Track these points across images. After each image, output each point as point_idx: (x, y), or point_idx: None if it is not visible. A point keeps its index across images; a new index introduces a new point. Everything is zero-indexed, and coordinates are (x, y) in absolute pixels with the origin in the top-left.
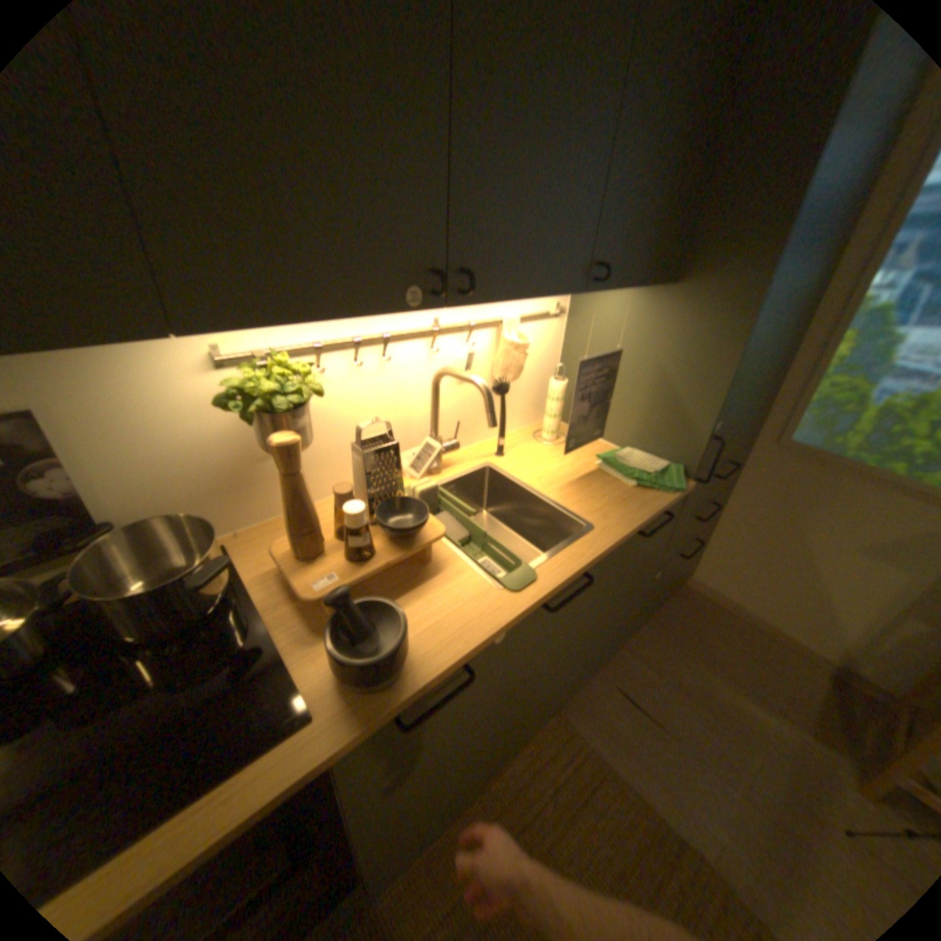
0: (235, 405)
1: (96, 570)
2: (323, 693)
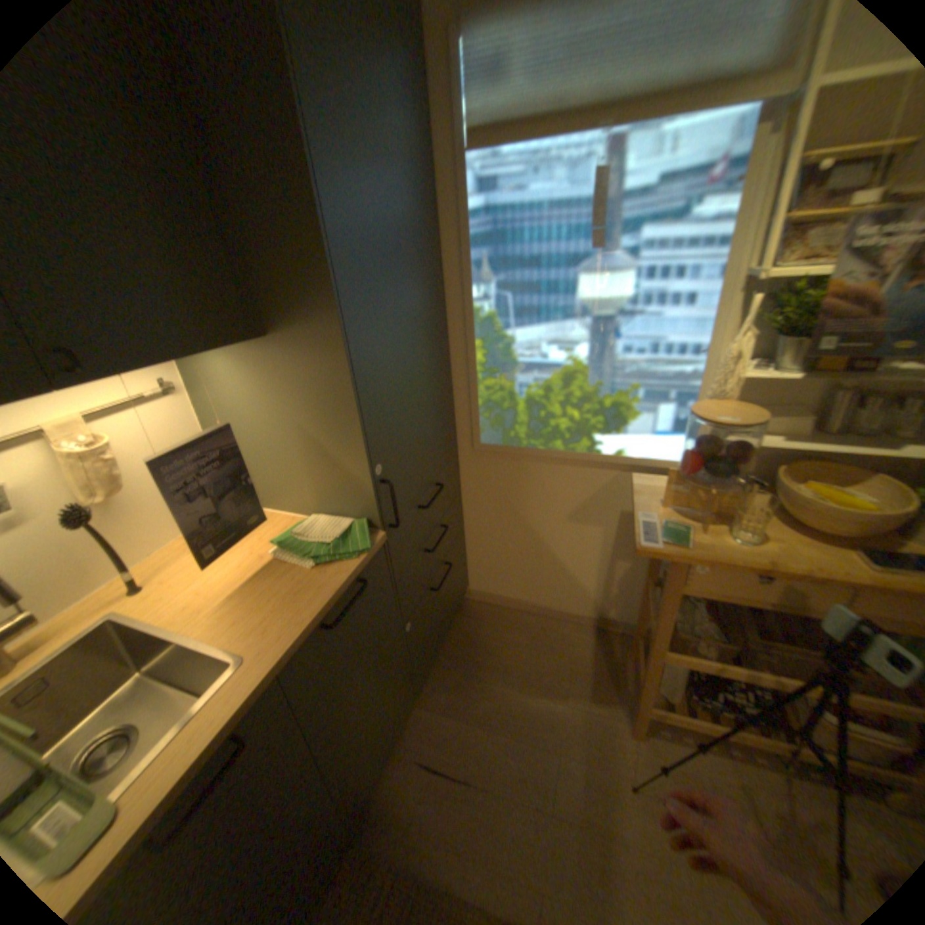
0: None
1: None
2: None
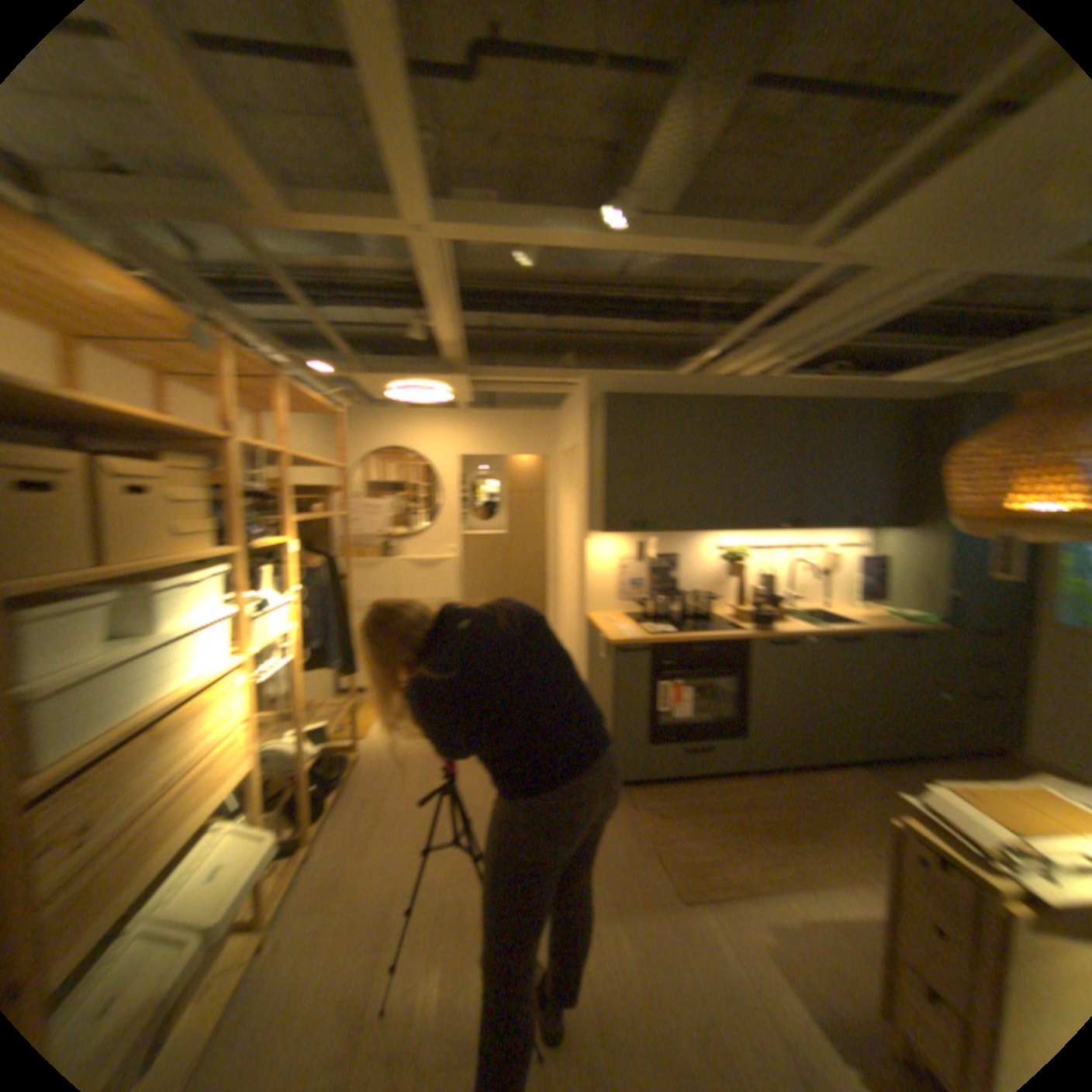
0: (724, 557)
1: (680, 598)
2: (747, 629)
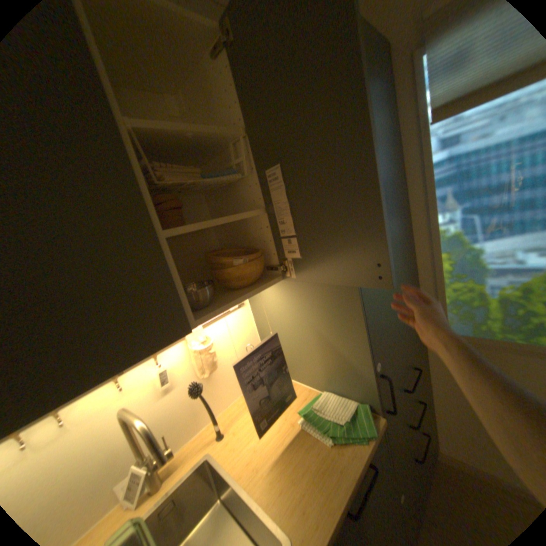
0: None
1: None
2: None
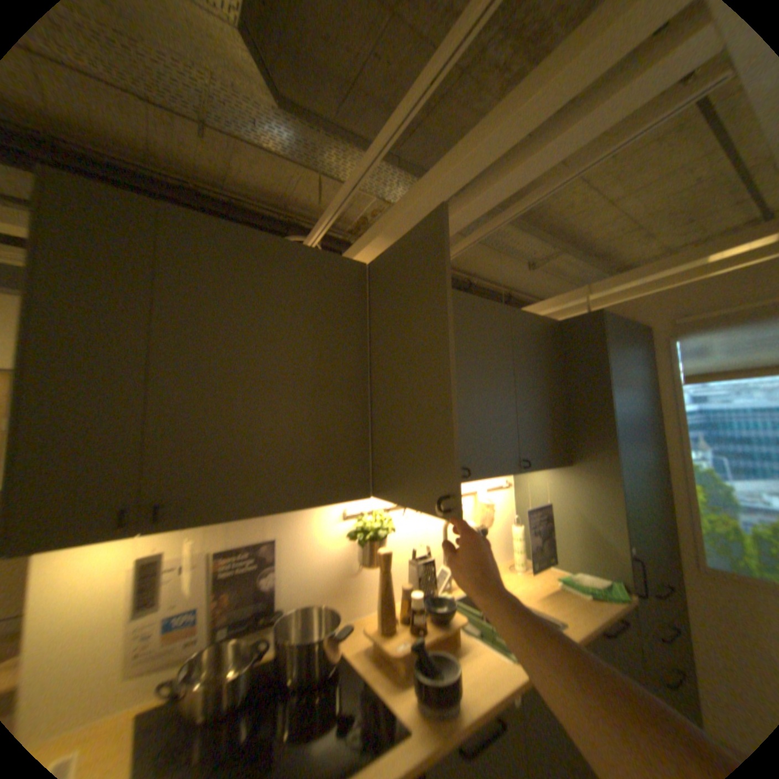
0: (360, 536)
1: (281, 635)
2: (414, 718)
